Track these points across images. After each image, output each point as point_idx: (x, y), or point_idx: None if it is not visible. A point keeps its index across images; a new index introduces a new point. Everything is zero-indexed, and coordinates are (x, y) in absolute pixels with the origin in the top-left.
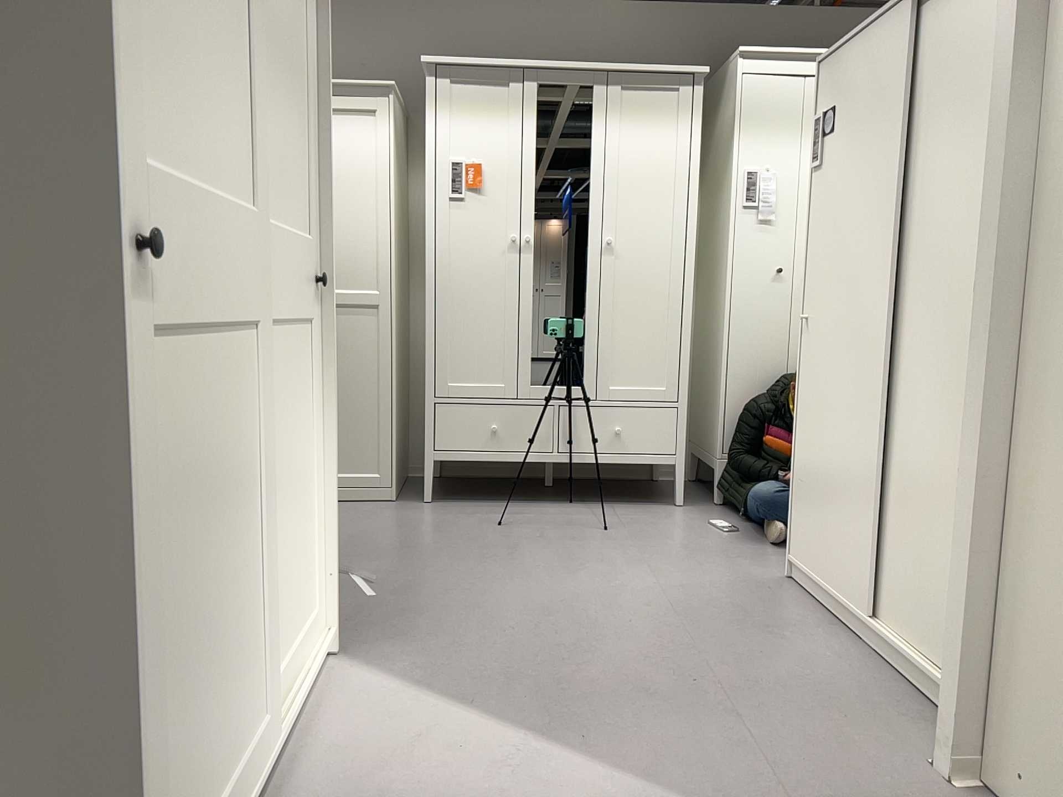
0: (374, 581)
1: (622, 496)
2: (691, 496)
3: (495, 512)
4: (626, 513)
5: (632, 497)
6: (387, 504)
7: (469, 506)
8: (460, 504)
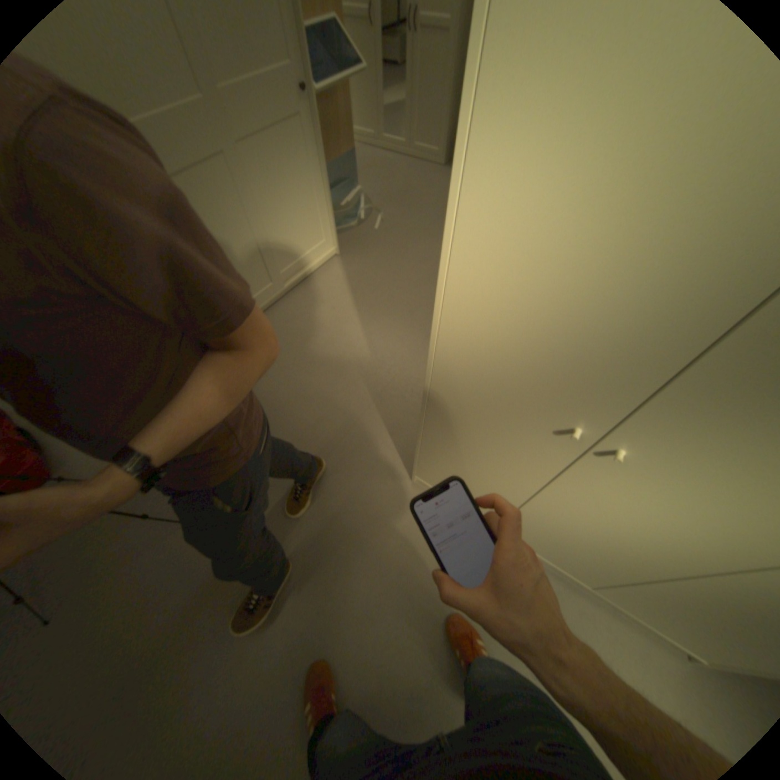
0: (386, 217)
1: None
2: None
3: None
4: None
5: None
6: (438, 166)
7: None
8: None
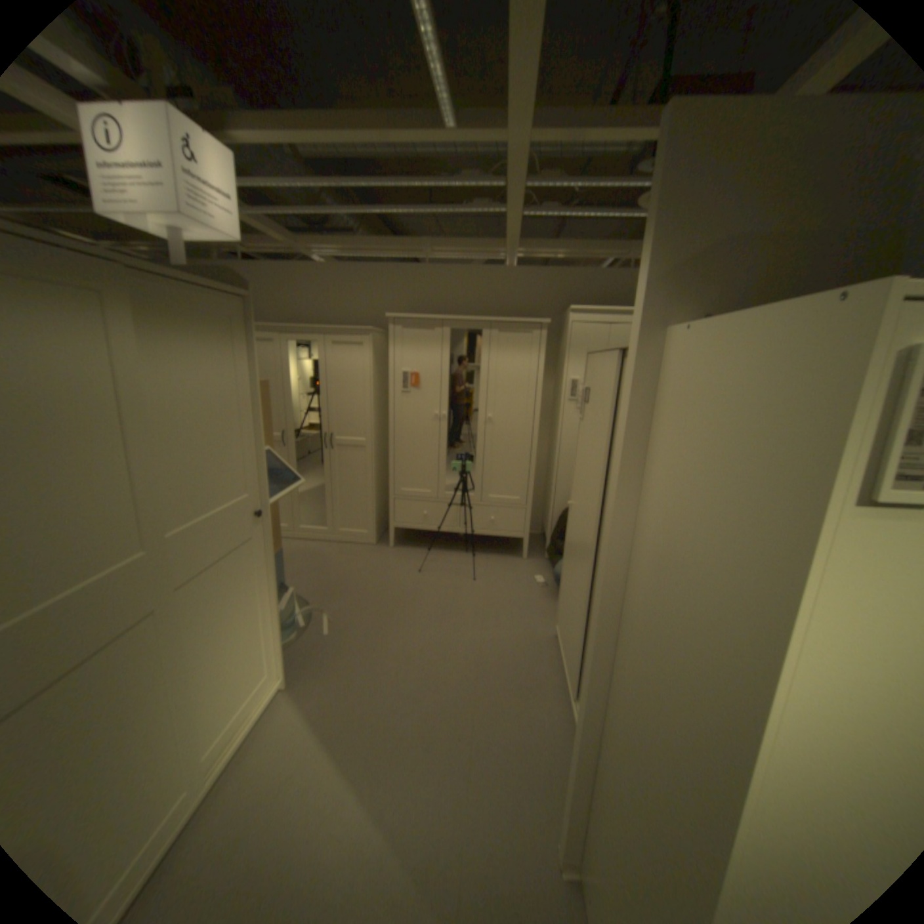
0: (334, 617)
1: (496, 547)
2: (533, 550)
3: (422, 557)
4: (491, 563)
5: (501, 549)
6: (371, 547)
7: (412, 551)
8: (407, 549)
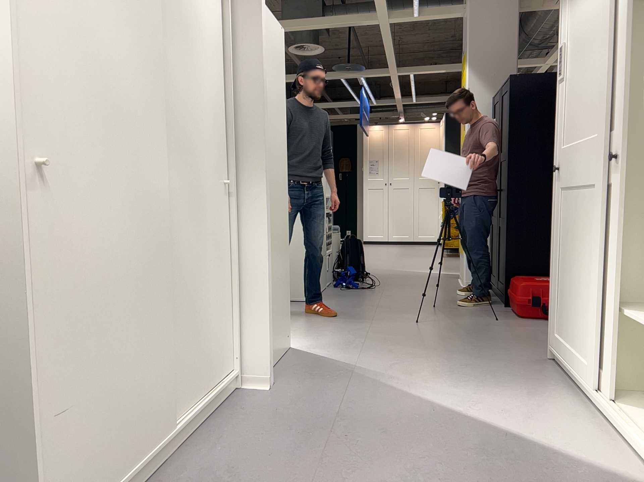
0: None
1: None
2: None
3: None
4: None
5: None
6: None
7: None
8: None
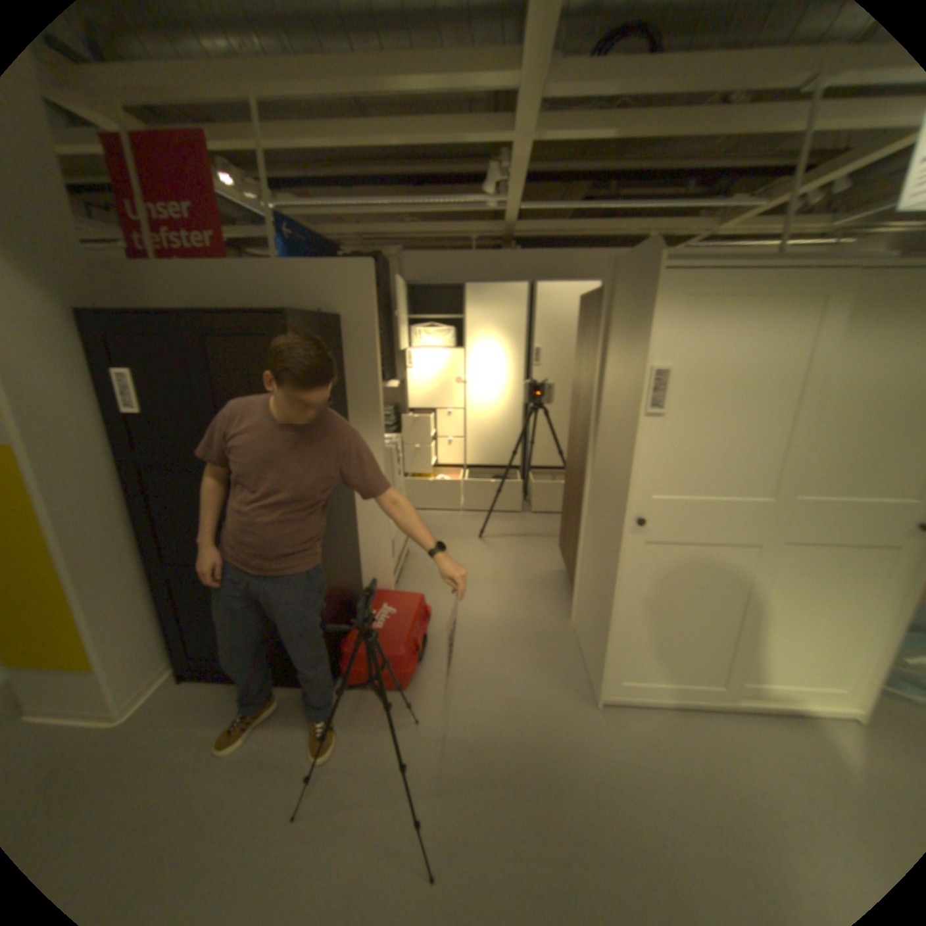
0: None
1: None
2: None
3: None
4: None
5: None
6: None
7: None
8: None
